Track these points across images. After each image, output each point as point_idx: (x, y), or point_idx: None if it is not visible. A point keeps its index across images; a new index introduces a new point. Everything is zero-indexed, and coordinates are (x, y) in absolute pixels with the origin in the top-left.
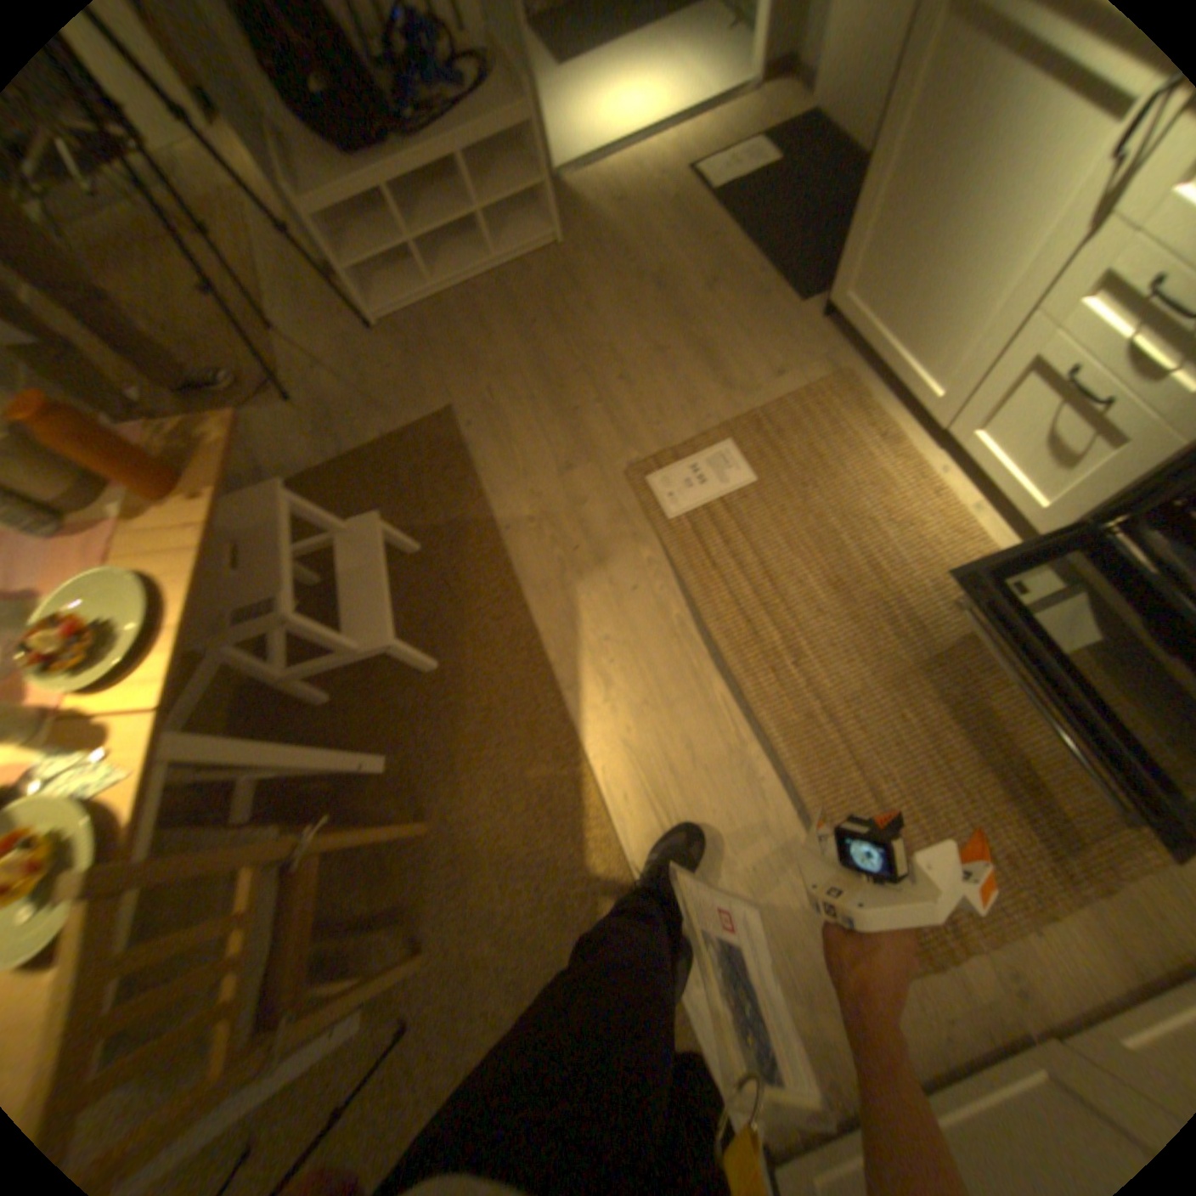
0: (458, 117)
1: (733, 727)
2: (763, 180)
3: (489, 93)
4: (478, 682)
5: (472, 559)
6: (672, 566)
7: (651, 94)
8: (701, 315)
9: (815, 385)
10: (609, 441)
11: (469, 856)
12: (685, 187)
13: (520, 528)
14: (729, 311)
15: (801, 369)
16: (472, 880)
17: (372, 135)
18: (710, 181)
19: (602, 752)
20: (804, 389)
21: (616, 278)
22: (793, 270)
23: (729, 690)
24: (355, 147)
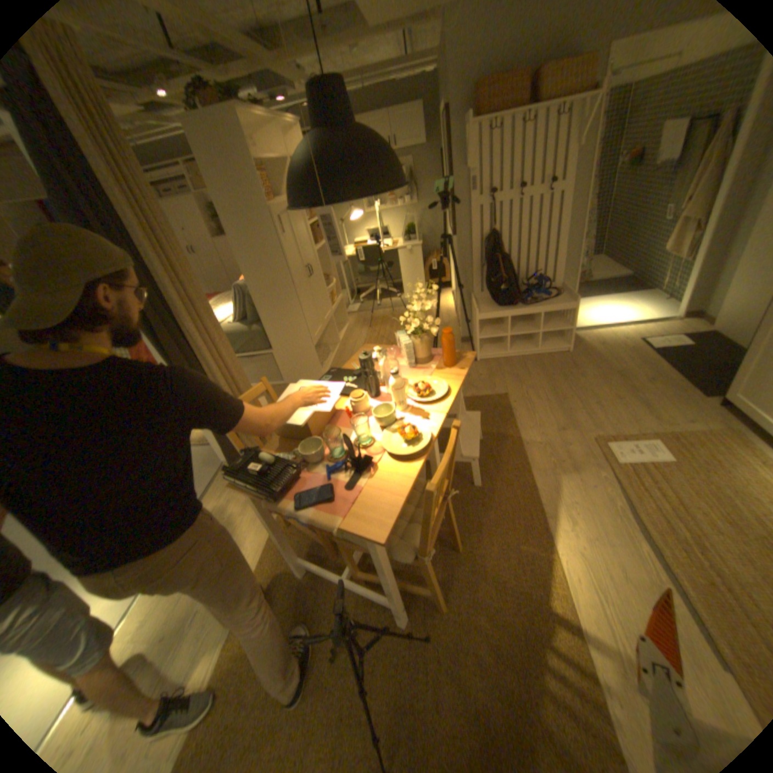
0: (547, 303)
1: (655, 572)
2: (684, 349)
3: (561, 298)
4: (502, 498)
5: (508, 450)
6: (620, 484)
7: (623, 312)
8: (645, 390)
9: (715, 431)
10: (588, 424)
11: (482, 572)
12: (639, 344)
13: (534, 445)
14: (662, 391)
15: (706, 423)
16: (482, 584)
17: (511, 302)
18: (653, 344)
19: (568, 553)
20: (708, 431)
21: (598, 368)
22: (701, 384)
23: (653, 552)
24: (504, 305)
